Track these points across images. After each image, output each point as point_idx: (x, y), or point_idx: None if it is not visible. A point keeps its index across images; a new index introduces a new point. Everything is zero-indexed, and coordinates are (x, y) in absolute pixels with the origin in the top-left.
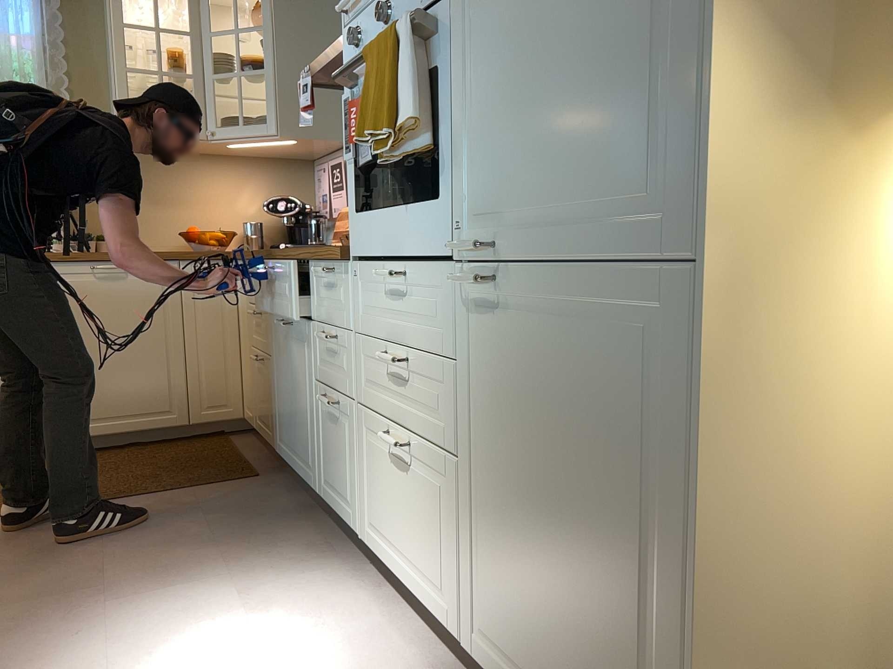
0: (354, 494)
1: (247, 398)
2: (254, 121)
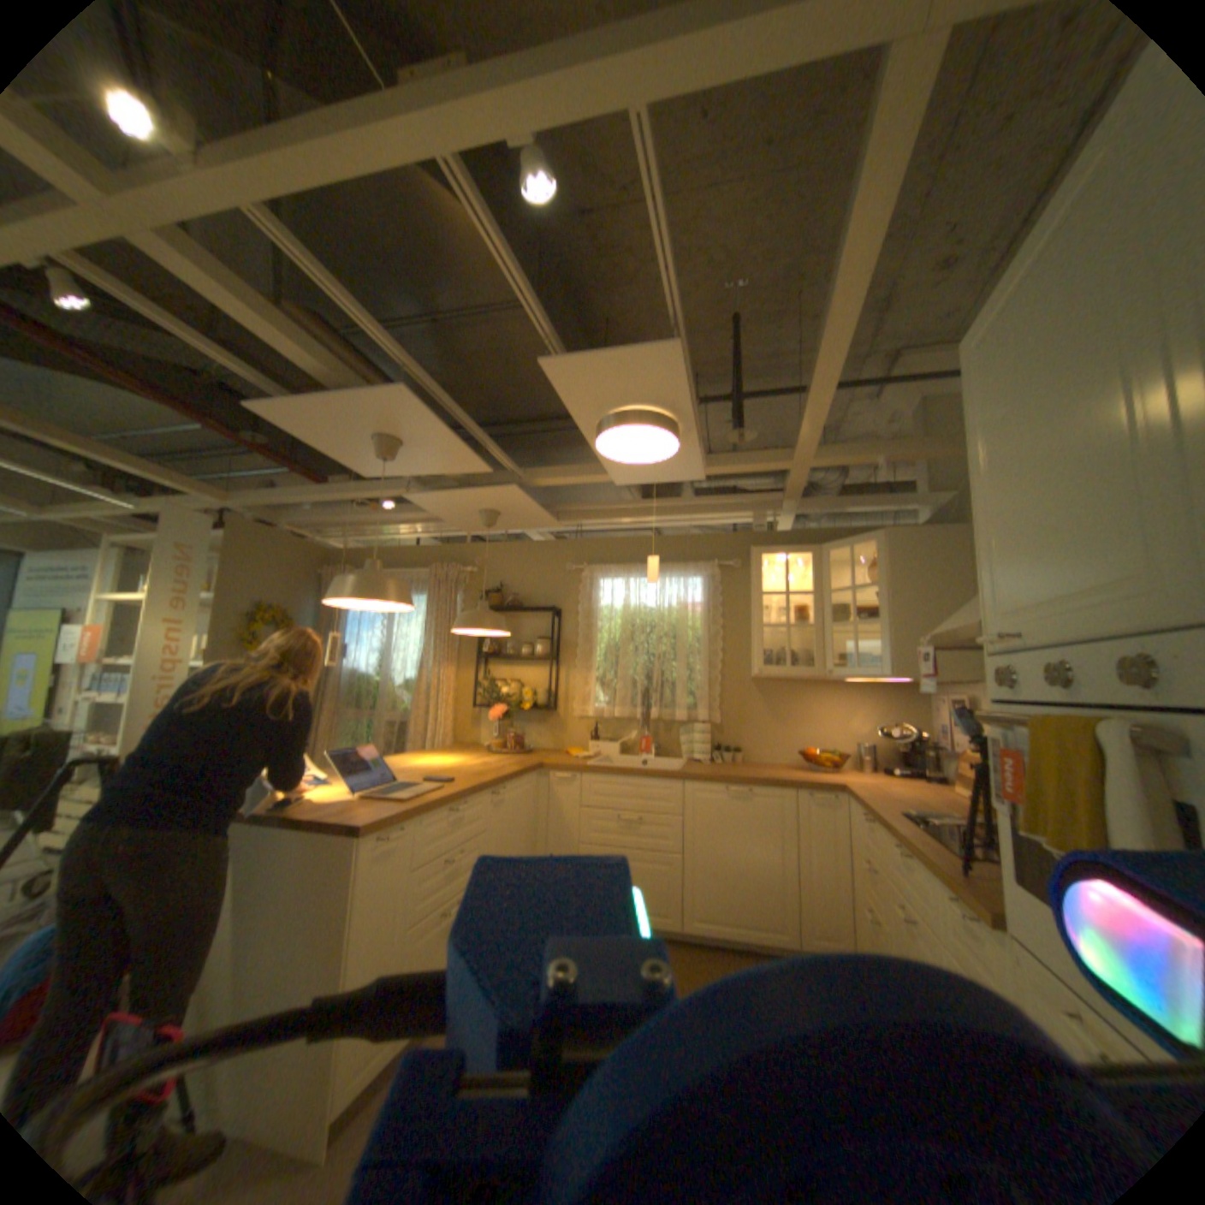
0: None
1: (860, 944)
2: (868, 657)
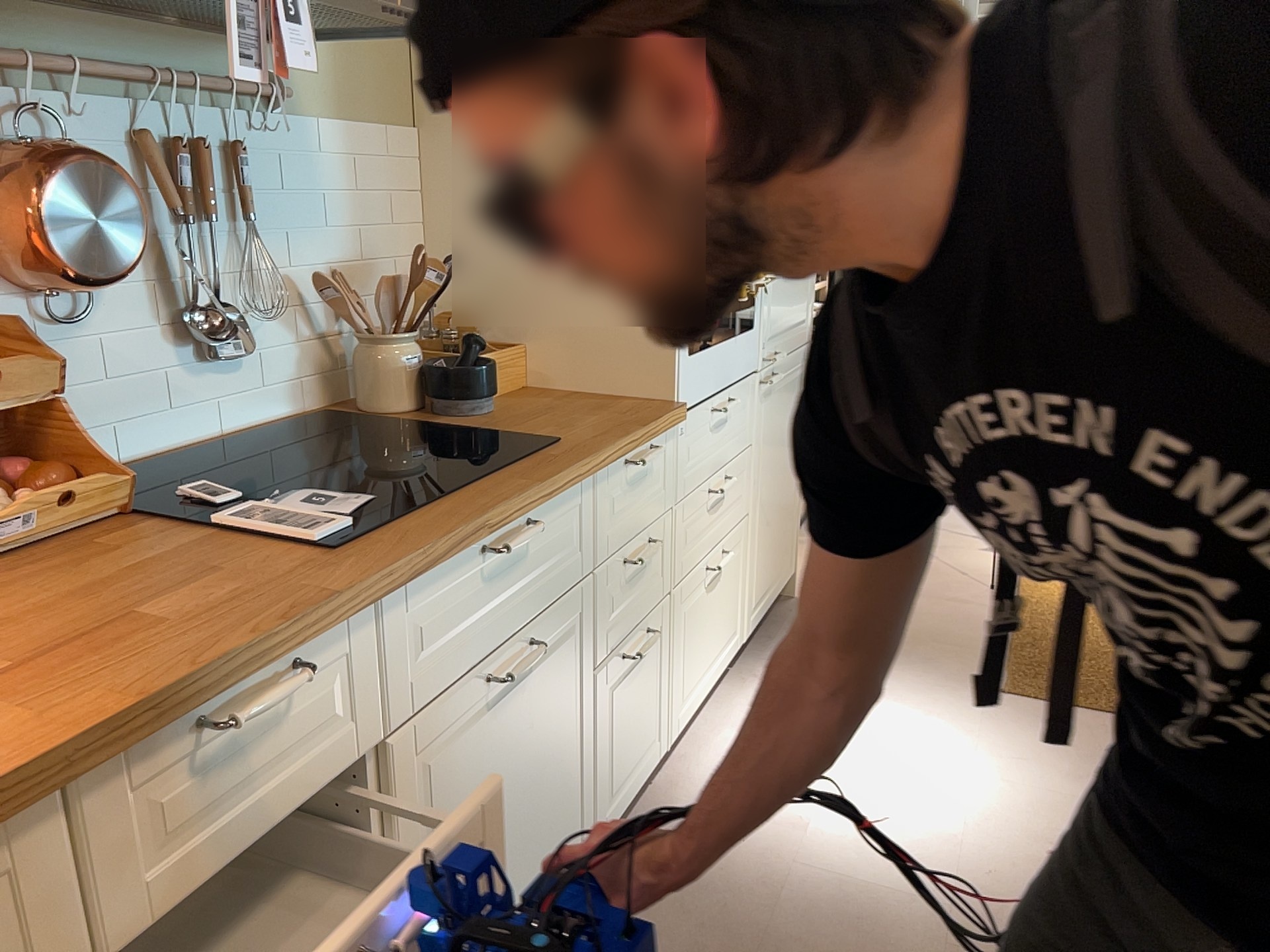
0: (661, 709)
1: None
2: None
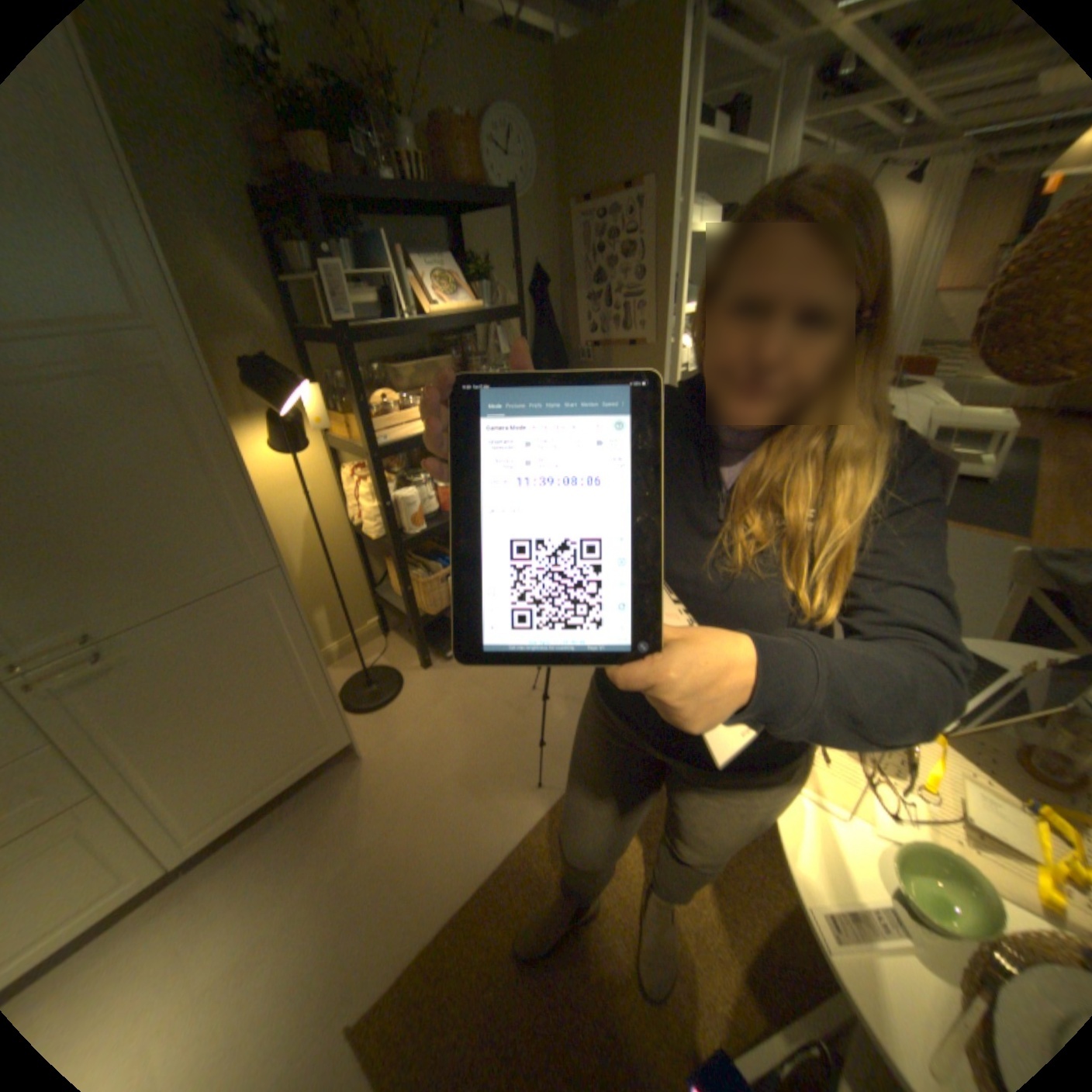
0: None
1: None
2: None
